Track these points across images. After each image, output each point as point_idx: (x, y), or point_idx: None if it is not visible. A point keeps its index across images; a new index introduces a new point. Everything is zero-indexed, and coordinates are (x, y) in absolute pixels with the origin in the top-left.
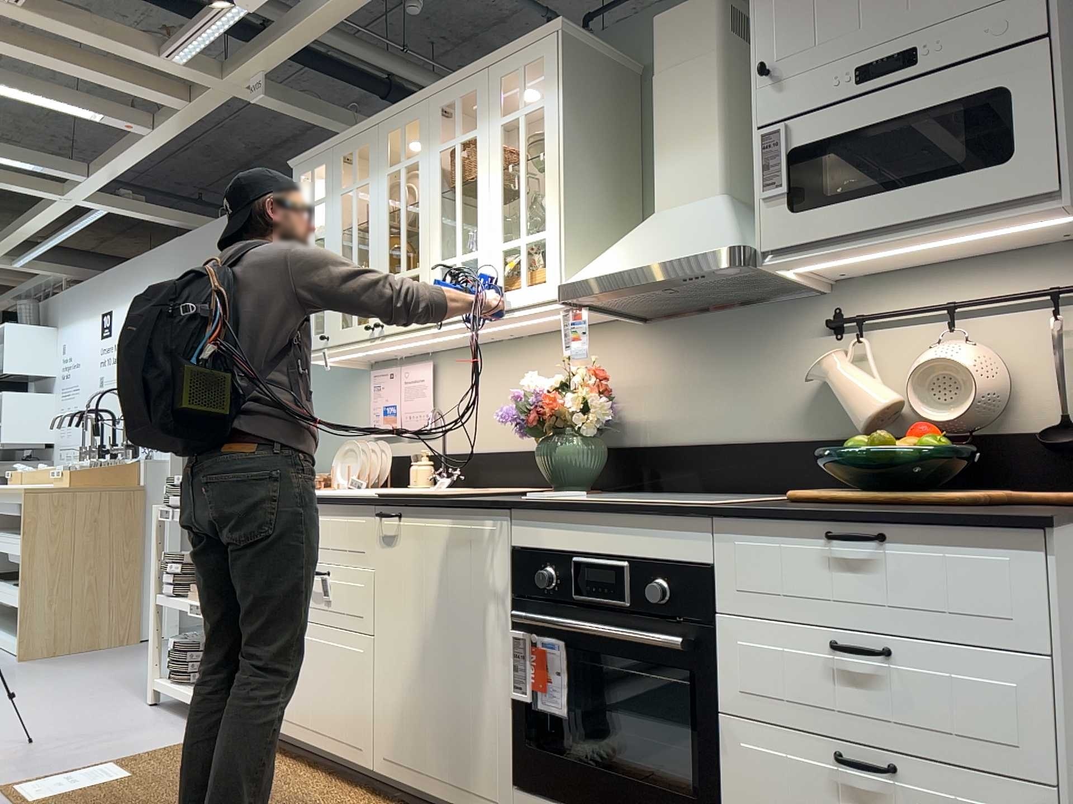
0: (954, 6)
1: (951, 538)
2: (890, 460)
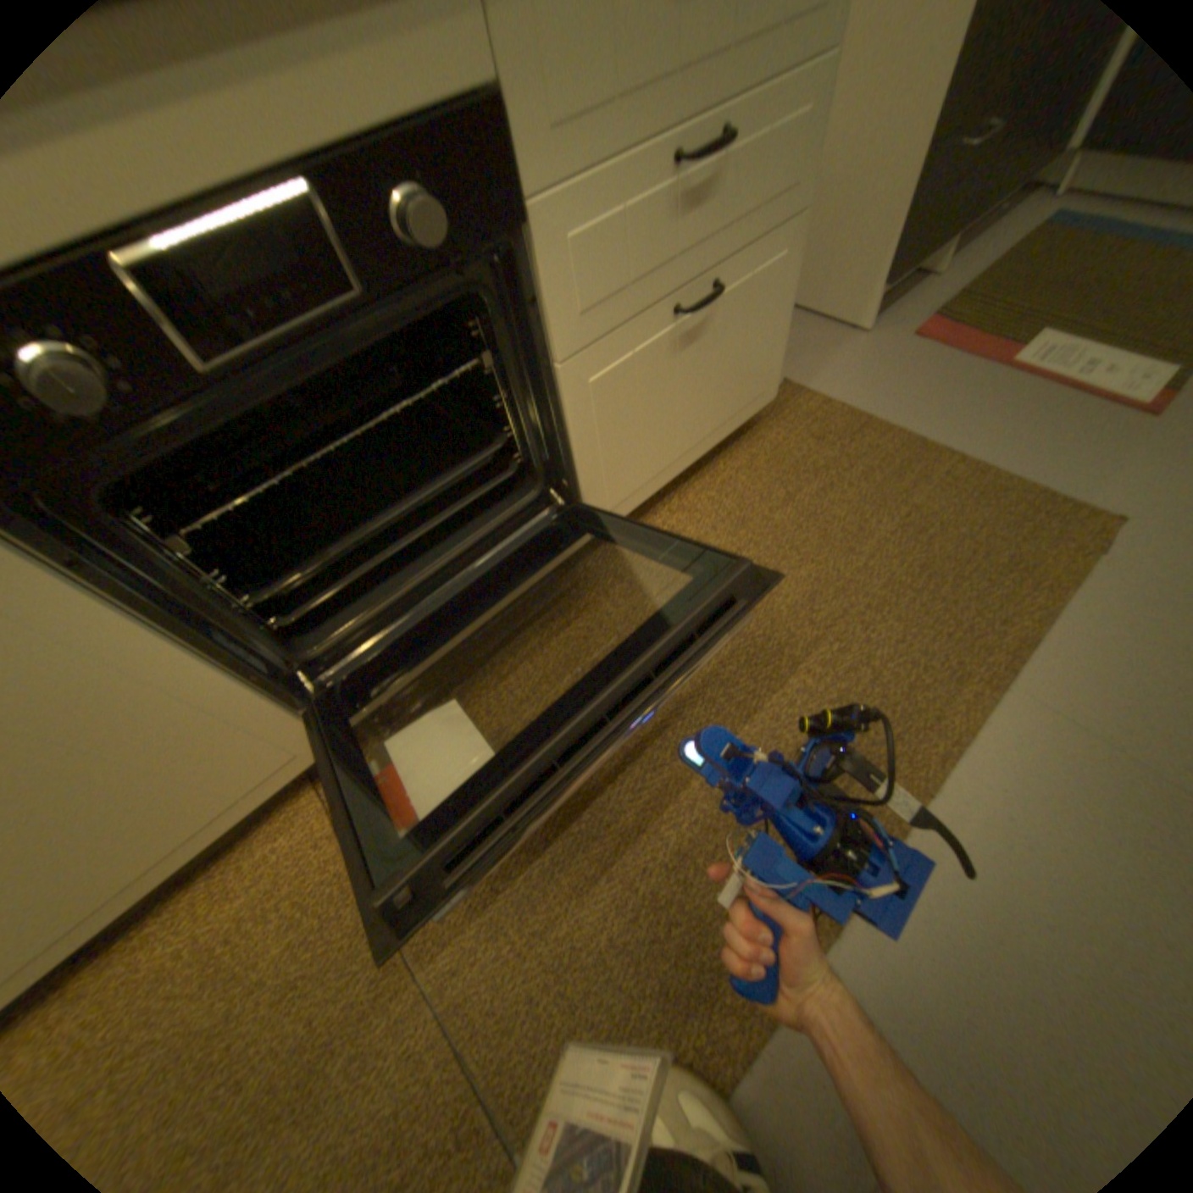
0: None
1: None
2: None
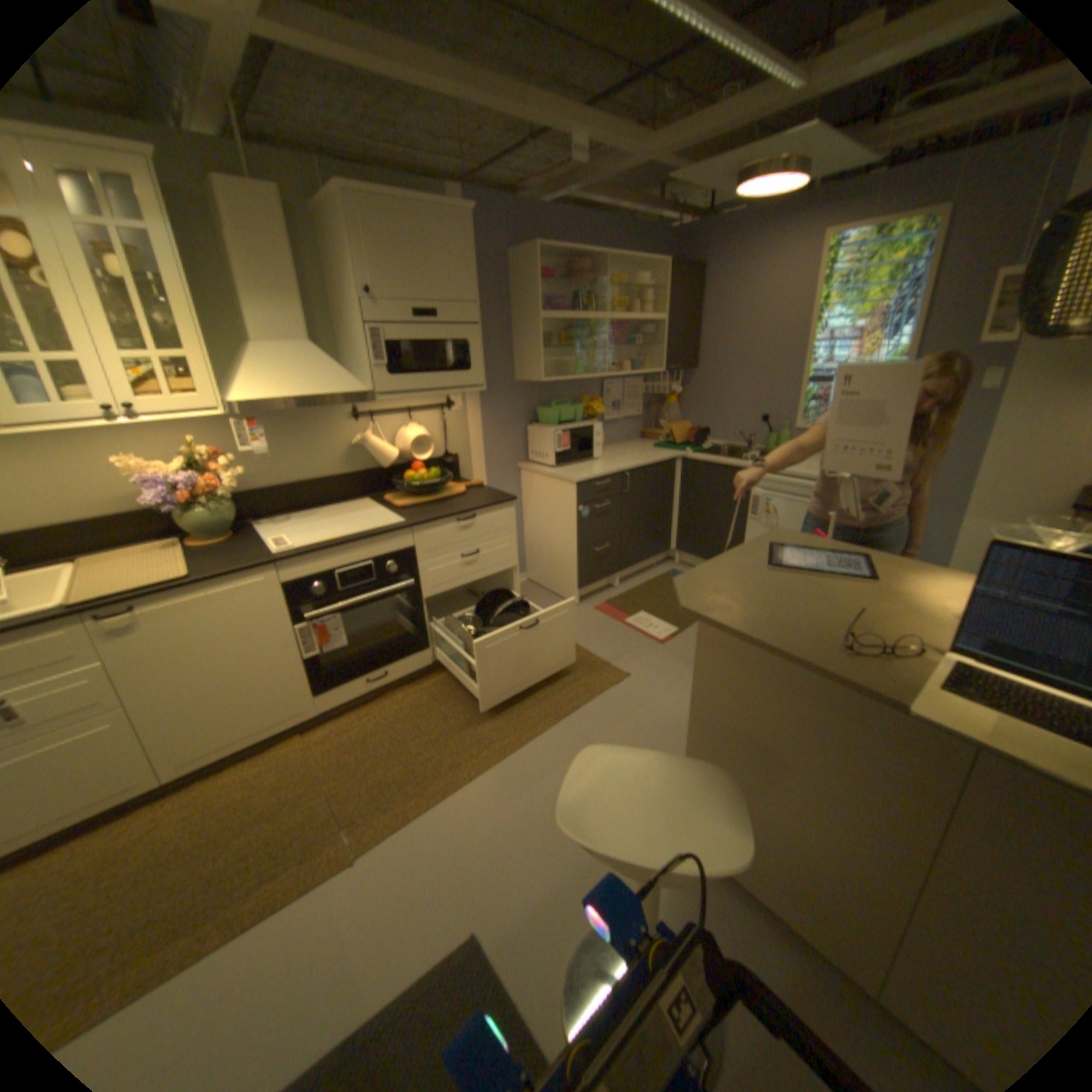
0: (451, 299)
1: (493, 513)
2: (426, 484)
